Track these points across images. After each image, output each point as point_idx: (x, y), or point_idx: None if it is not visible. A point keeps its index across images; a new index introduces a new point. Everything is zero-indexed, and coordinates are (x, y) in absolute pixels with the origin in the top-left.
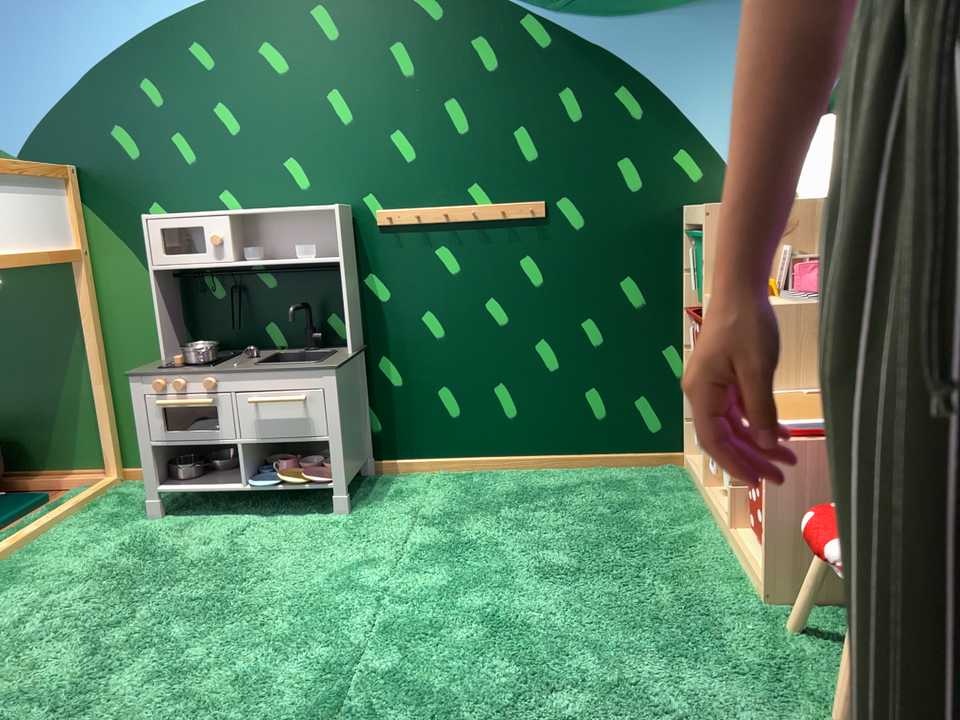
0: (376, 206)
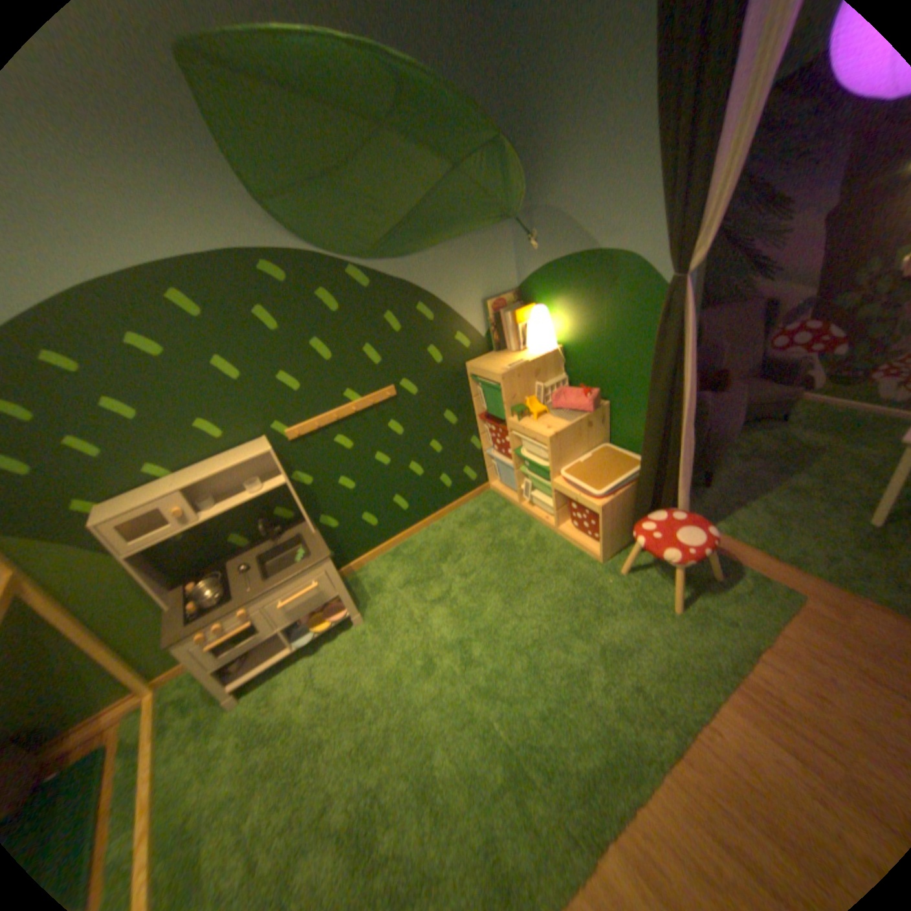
0: (283, 428)
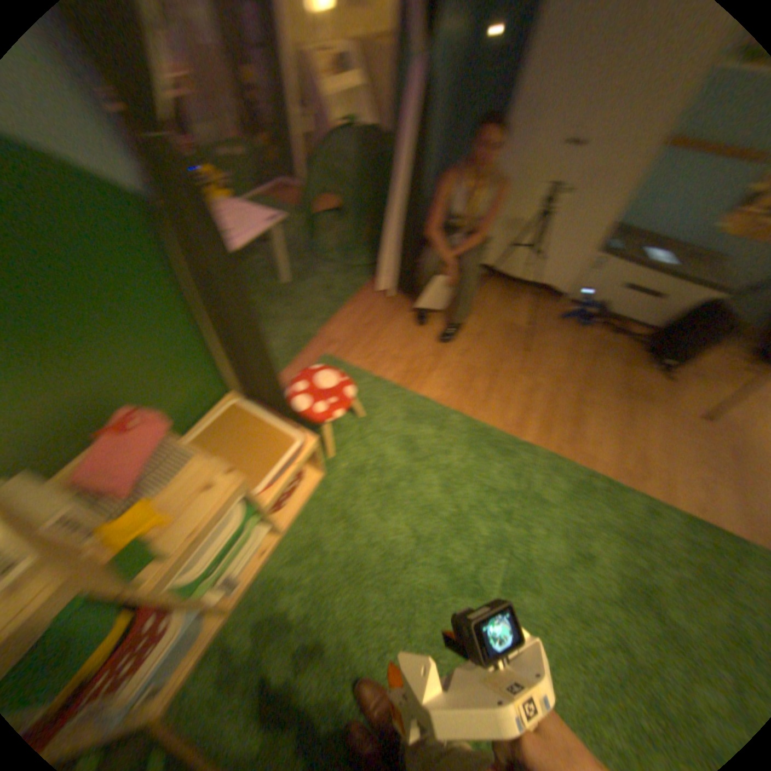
0: None
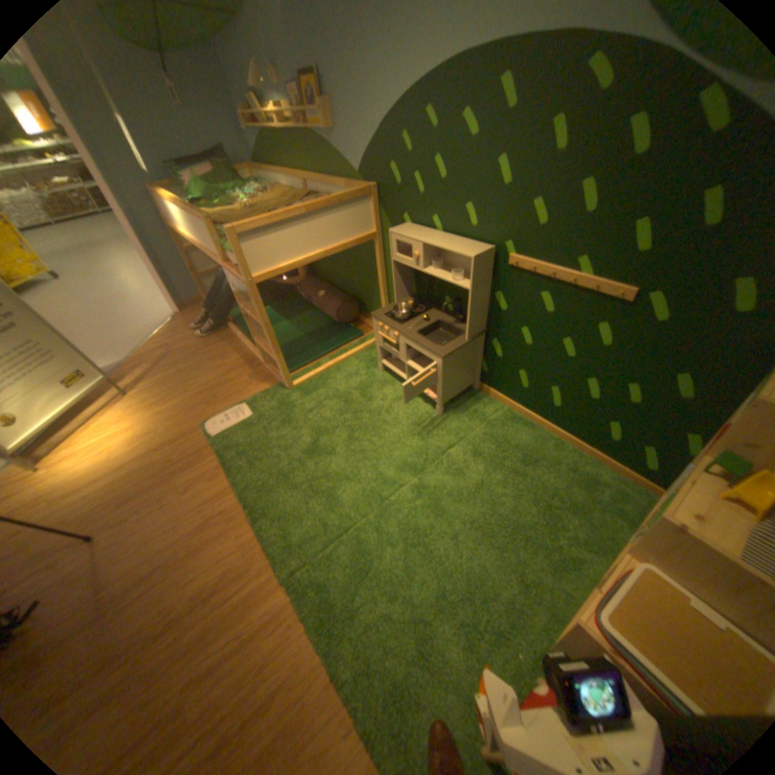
0: (510, 252)
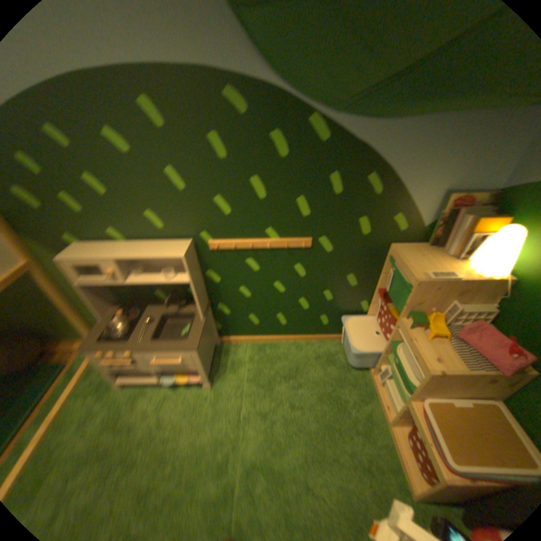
0: (209, 238)
